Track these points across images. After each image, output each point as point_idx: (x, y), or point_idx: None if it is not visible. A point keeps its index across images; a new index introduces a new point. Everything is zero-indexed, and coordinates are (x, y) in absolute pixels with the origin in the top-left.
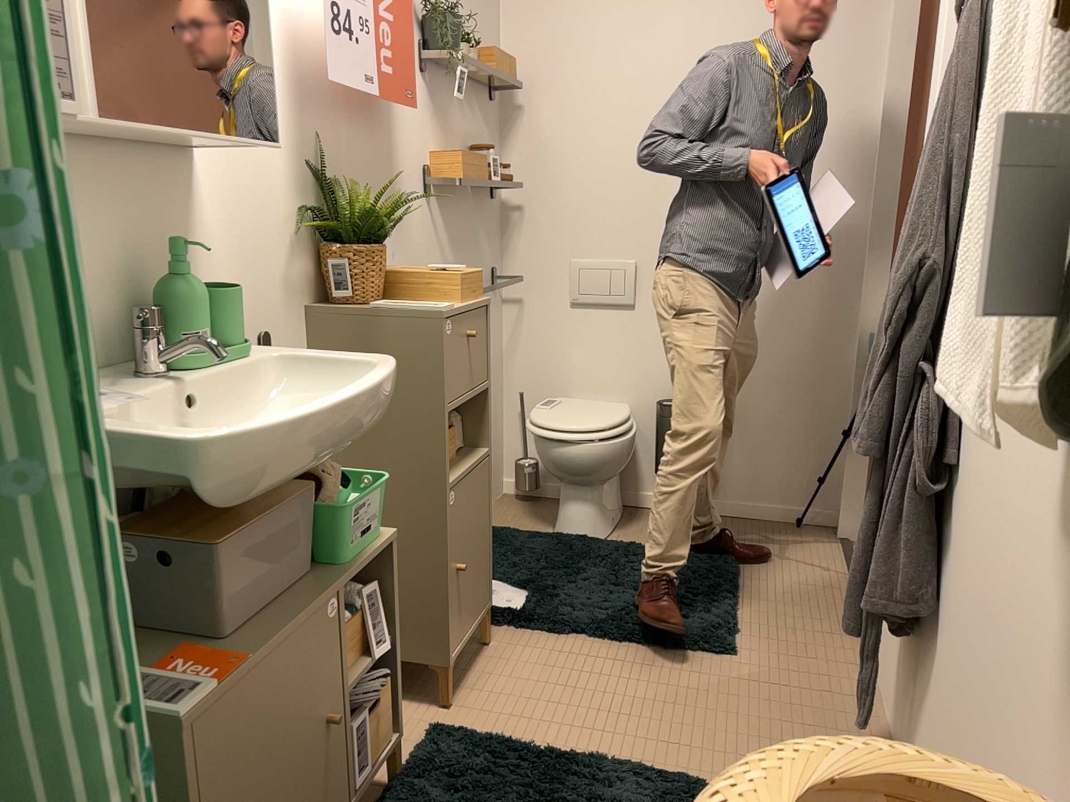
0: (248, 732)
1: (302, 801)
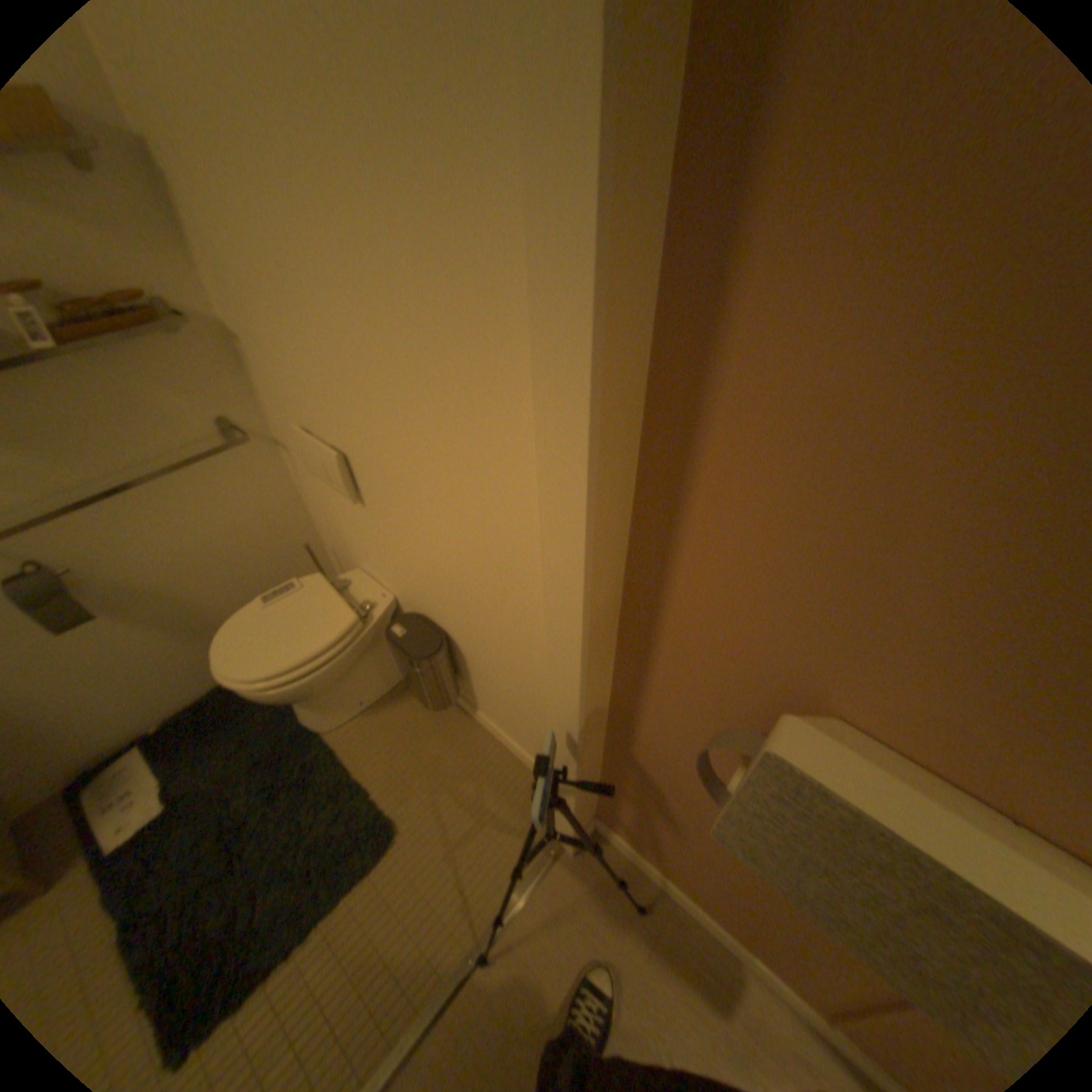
0: None
1: None
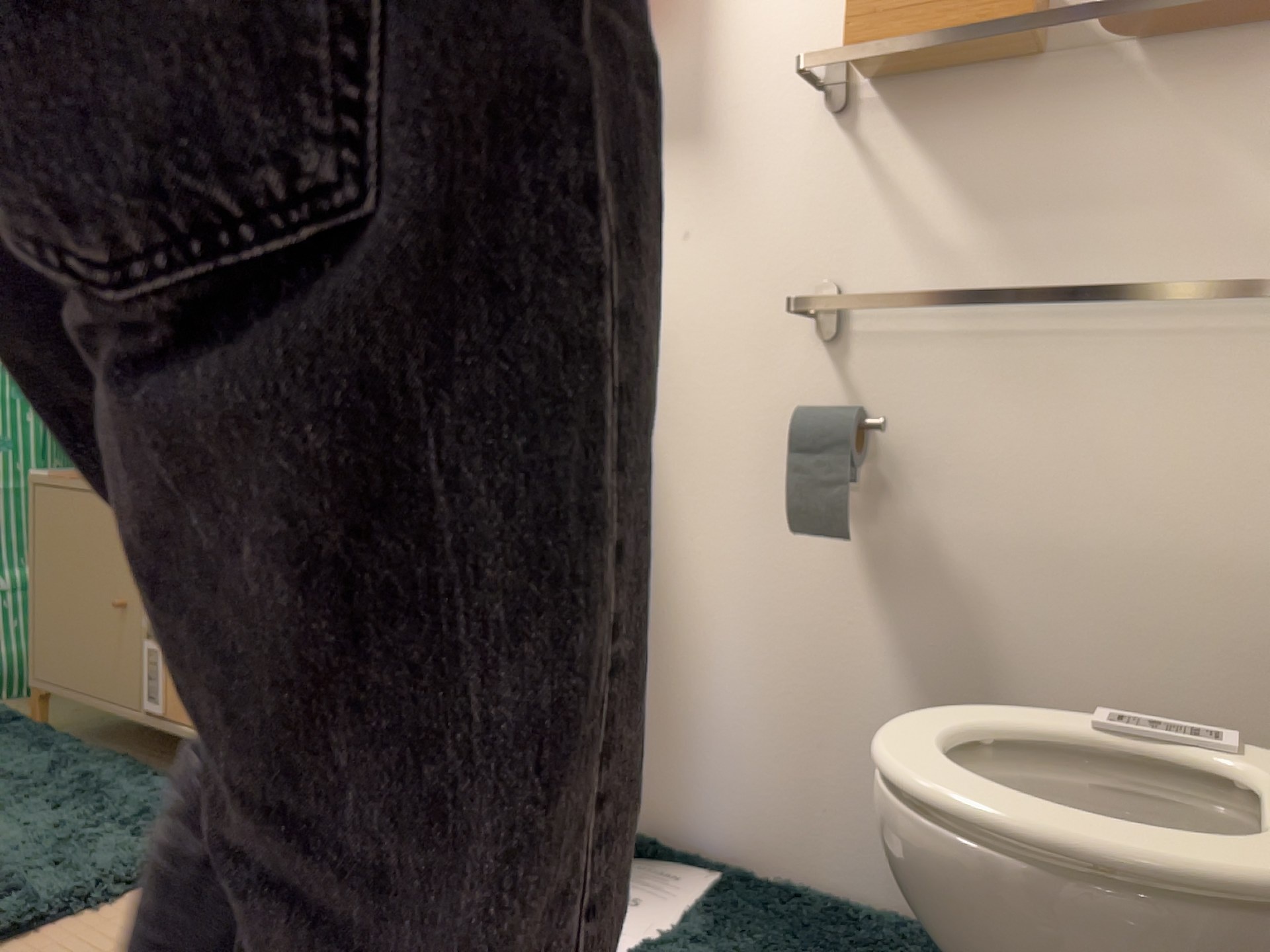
0: (53, 533)
1: (85, 641)
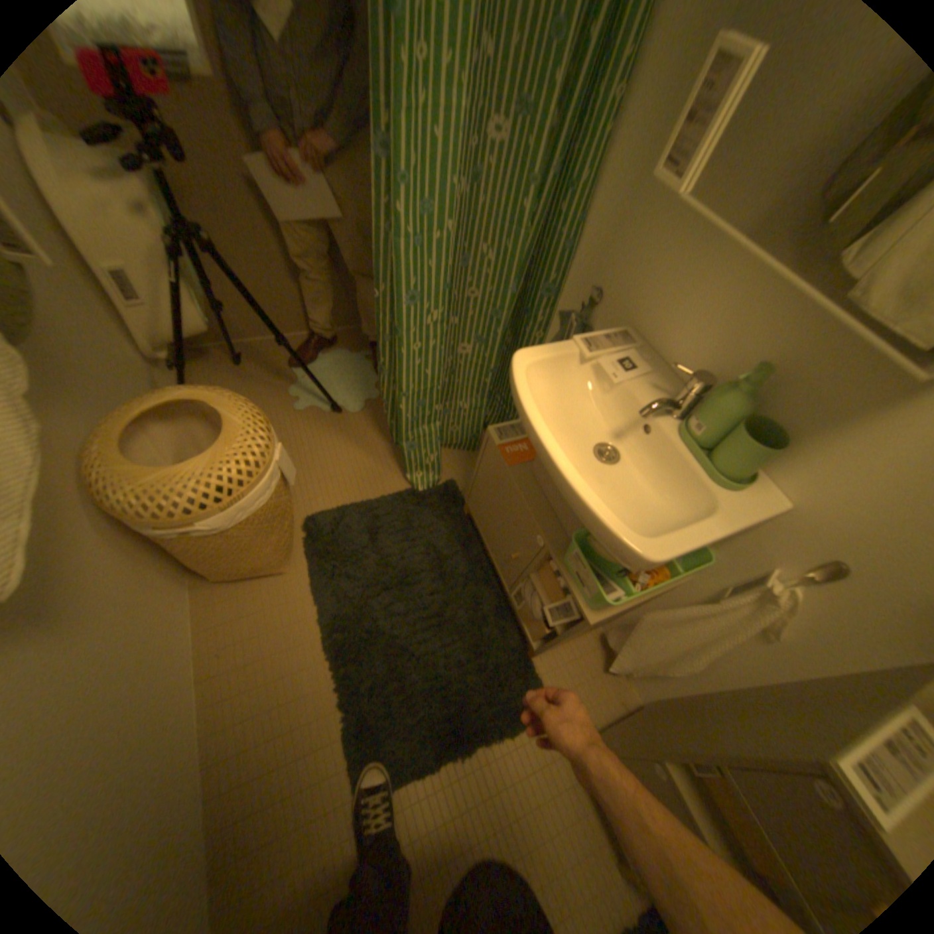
0: (493, 474)
1: (495, 533)
